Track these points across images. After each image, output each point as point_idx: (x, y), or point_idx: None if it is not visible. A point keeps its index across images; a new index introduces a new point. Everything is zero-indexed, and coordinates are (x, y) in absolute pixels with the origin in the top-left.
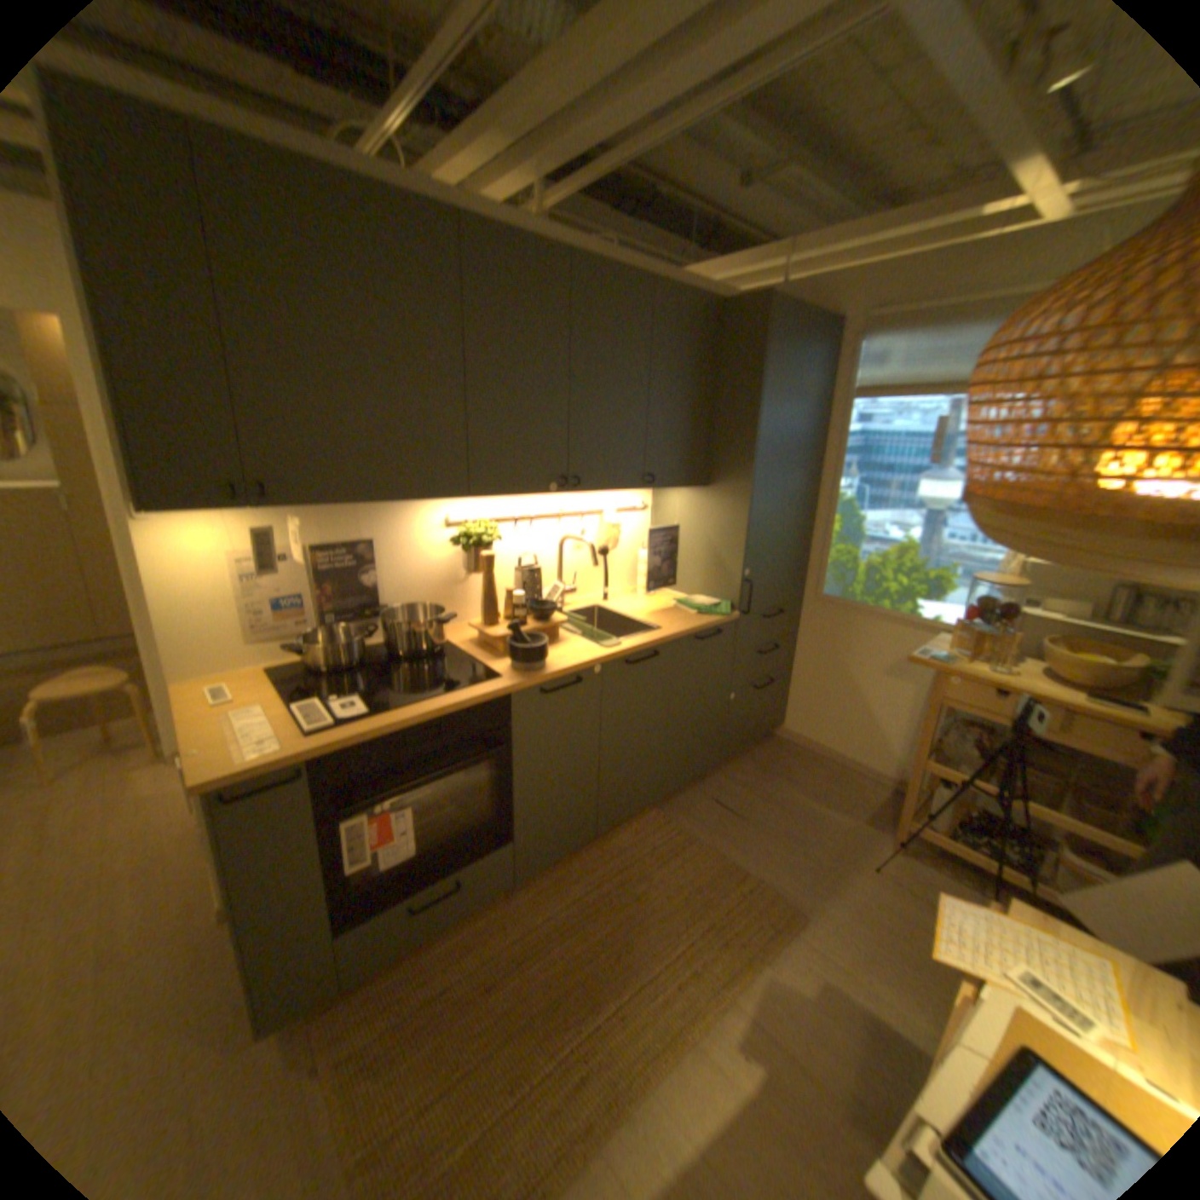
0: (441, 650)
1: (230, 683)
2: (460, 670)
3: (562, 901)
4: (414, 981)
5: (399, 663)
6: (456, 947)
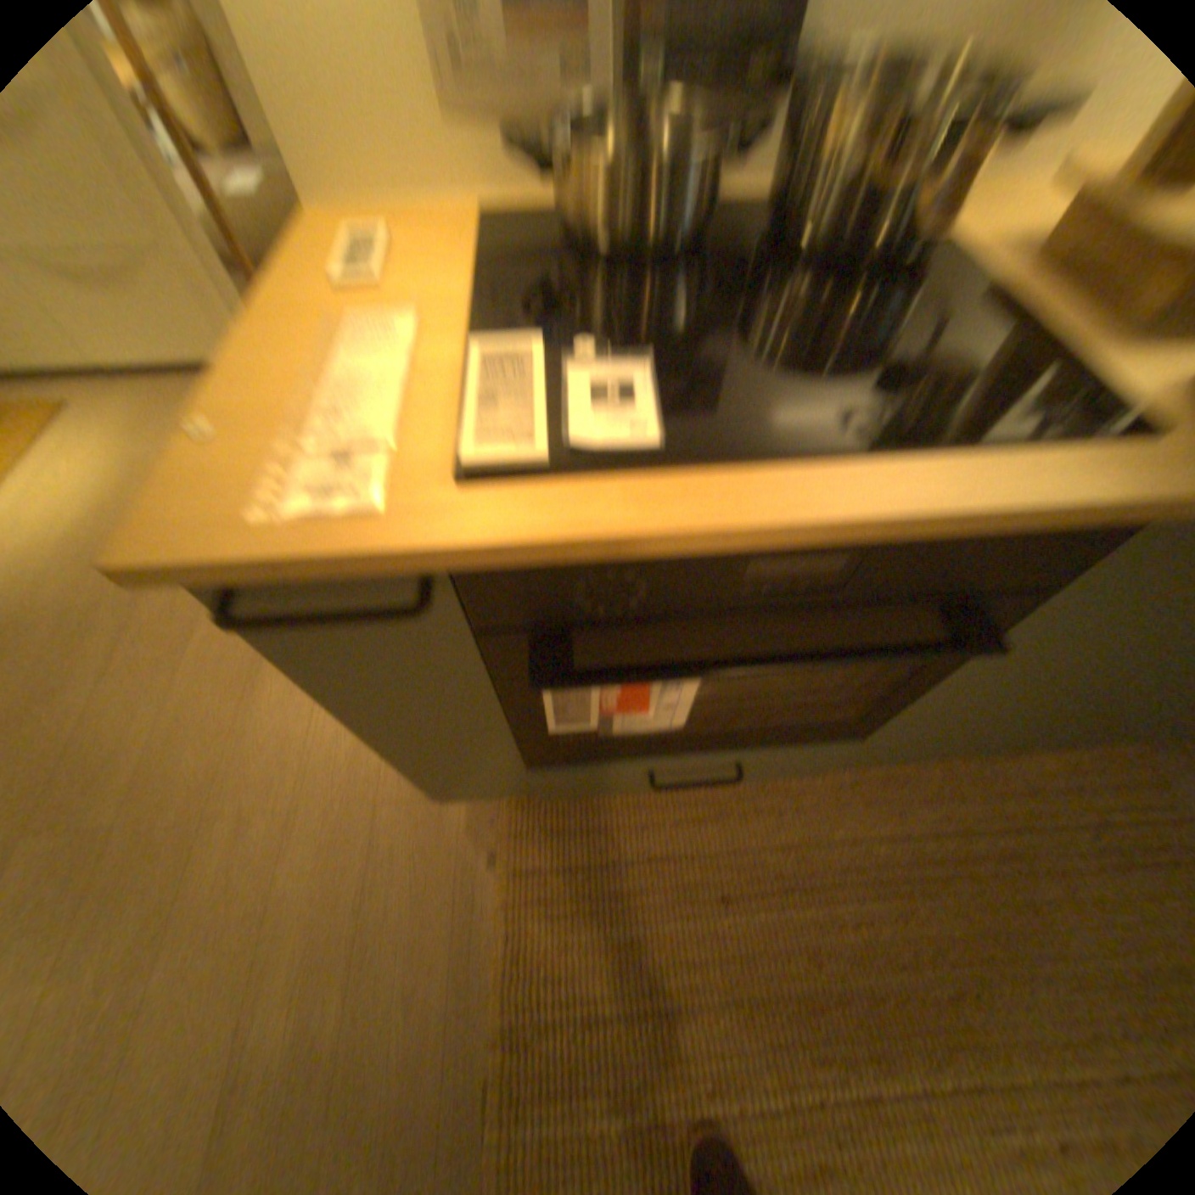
0: (927, 247)
1: (407, 216)
2: (986, 341)
3: (891, 821)
4: (635, 810)
5: (797, 260)
6: (704, 796)
